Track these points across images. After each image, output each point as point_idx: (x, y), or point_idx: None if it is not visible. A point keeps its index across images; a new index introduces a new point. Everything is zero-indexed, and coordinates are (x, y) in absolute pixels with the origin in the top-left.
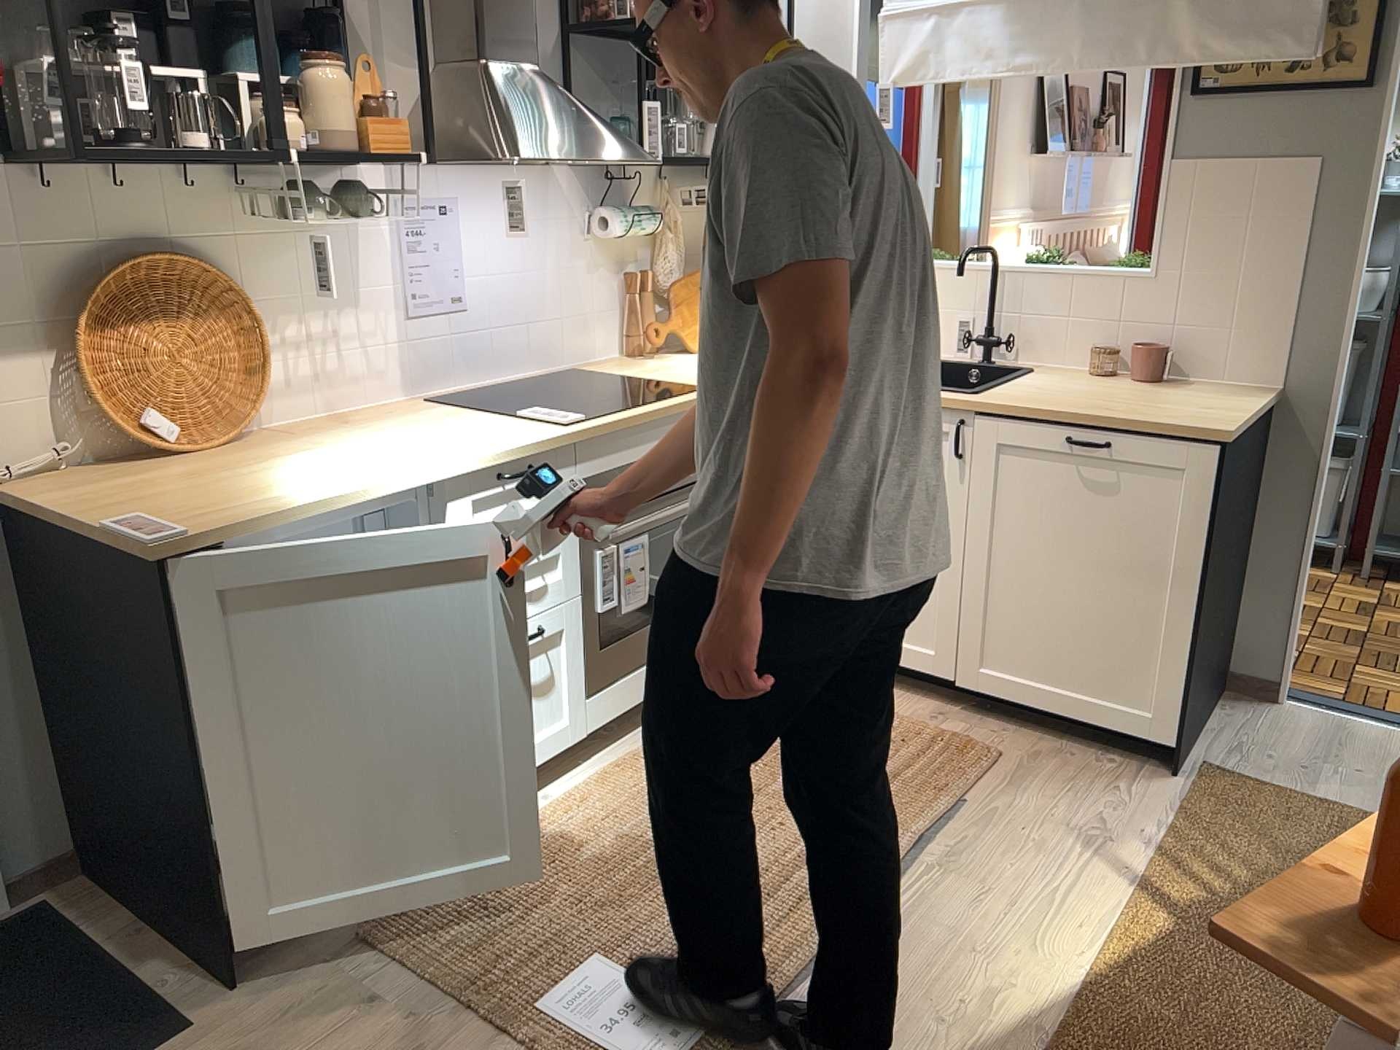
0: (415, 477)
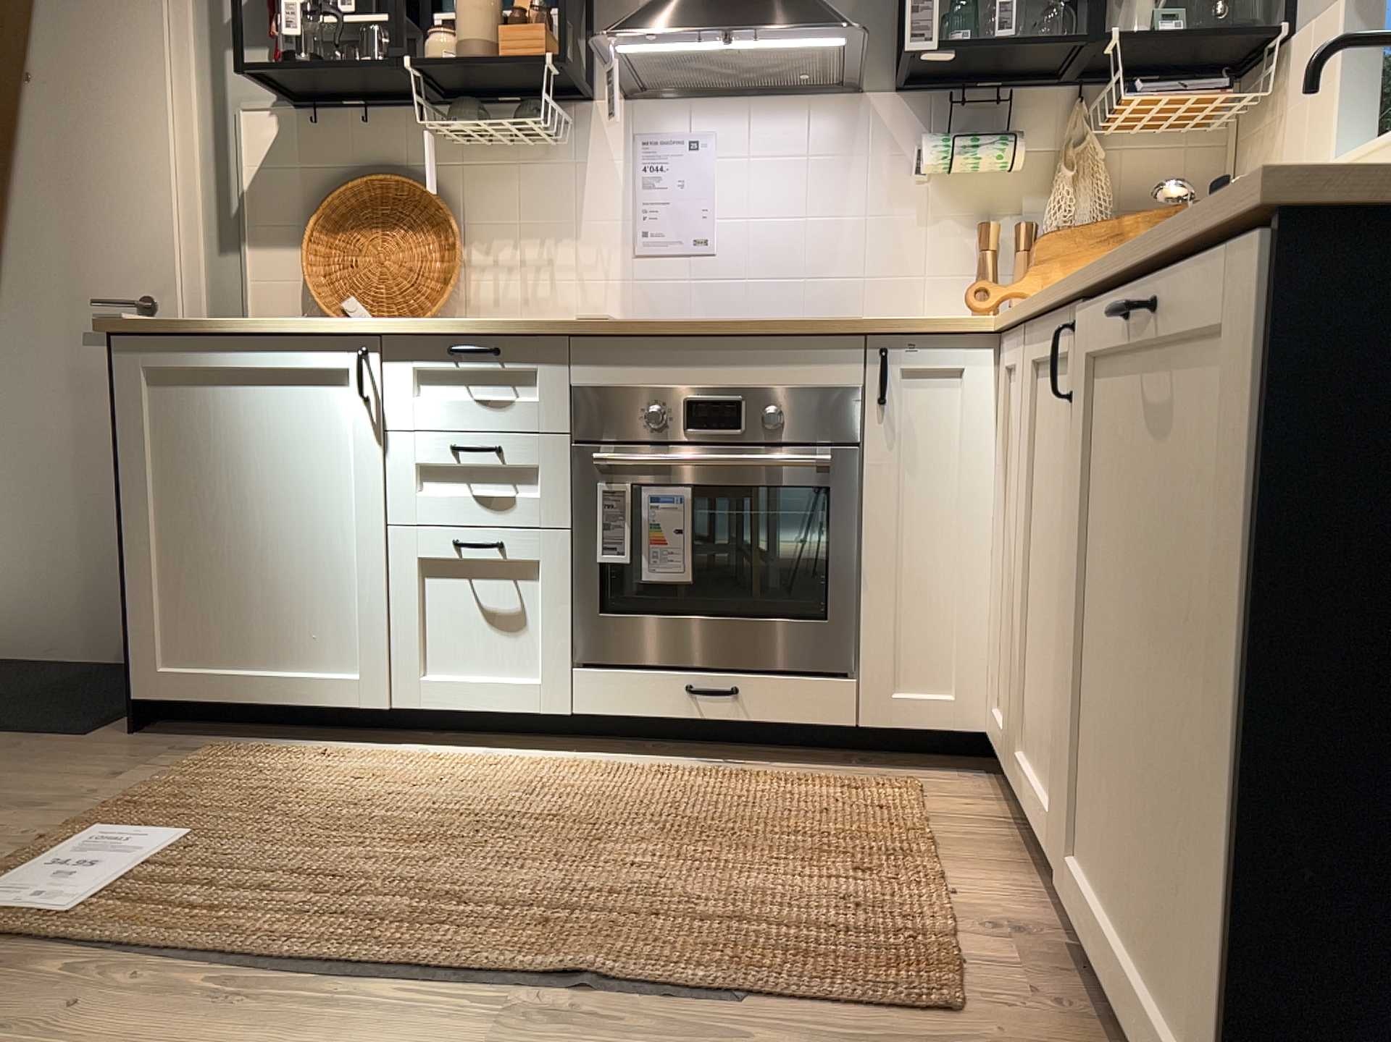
0: (336, 322)
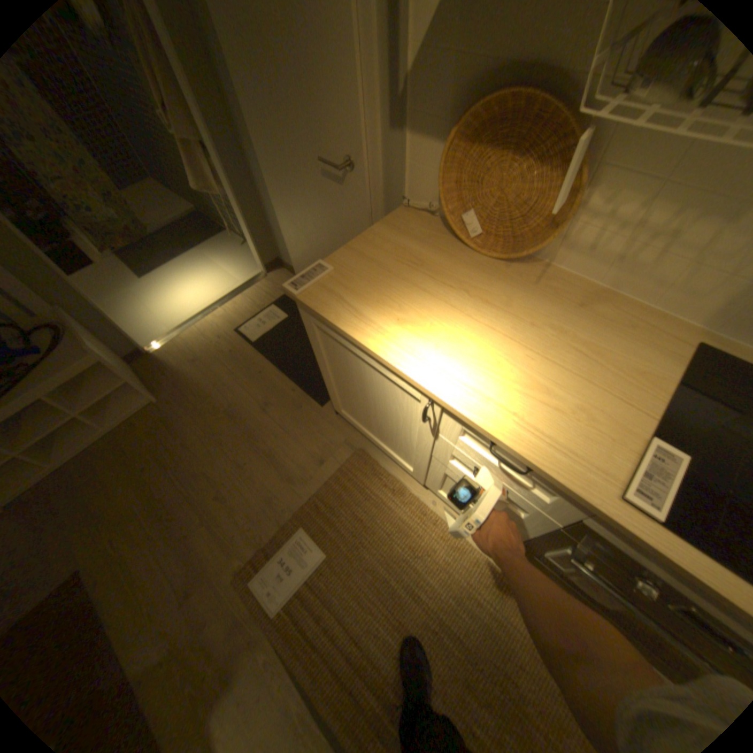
0: (414, 381)
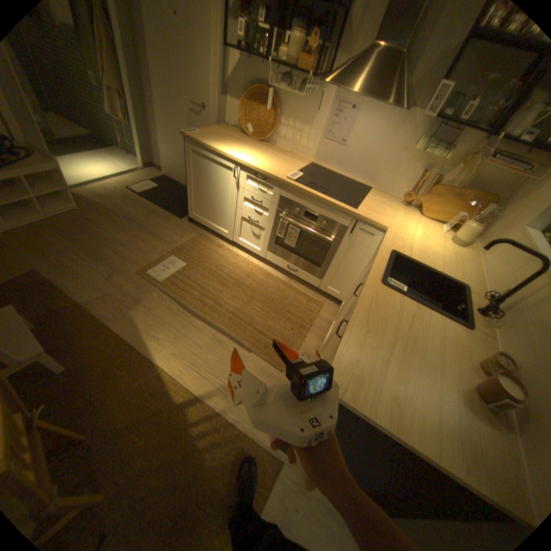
0: (230, 156)
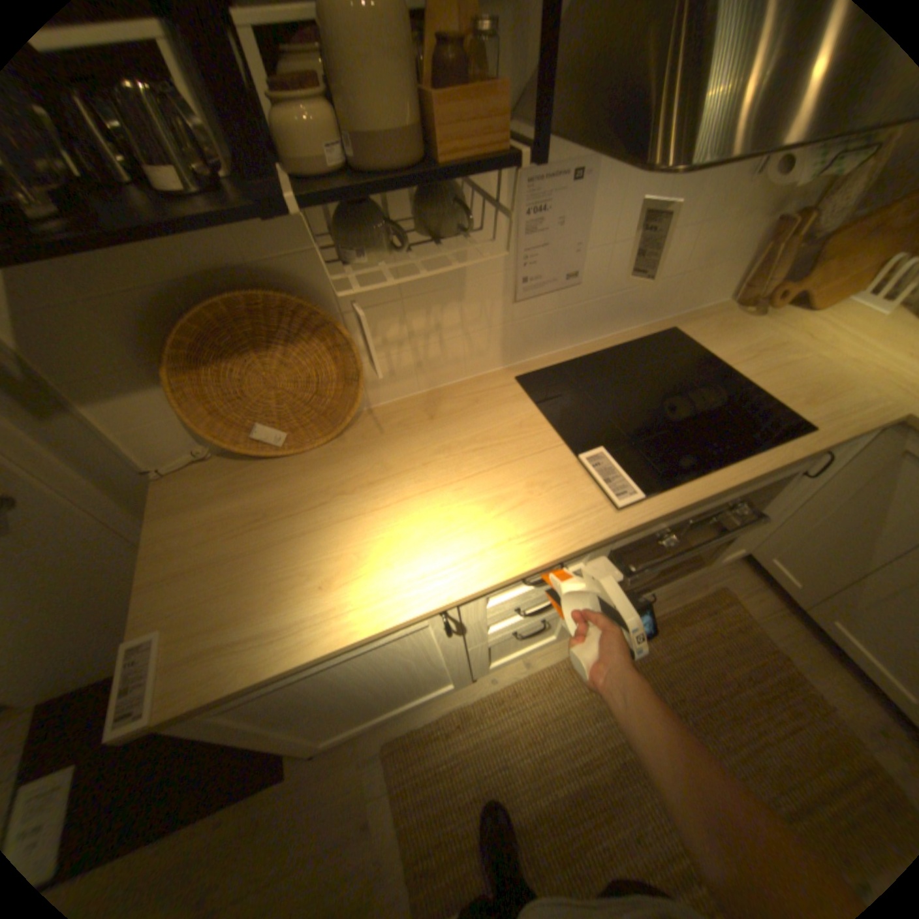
0: (416, 615)
